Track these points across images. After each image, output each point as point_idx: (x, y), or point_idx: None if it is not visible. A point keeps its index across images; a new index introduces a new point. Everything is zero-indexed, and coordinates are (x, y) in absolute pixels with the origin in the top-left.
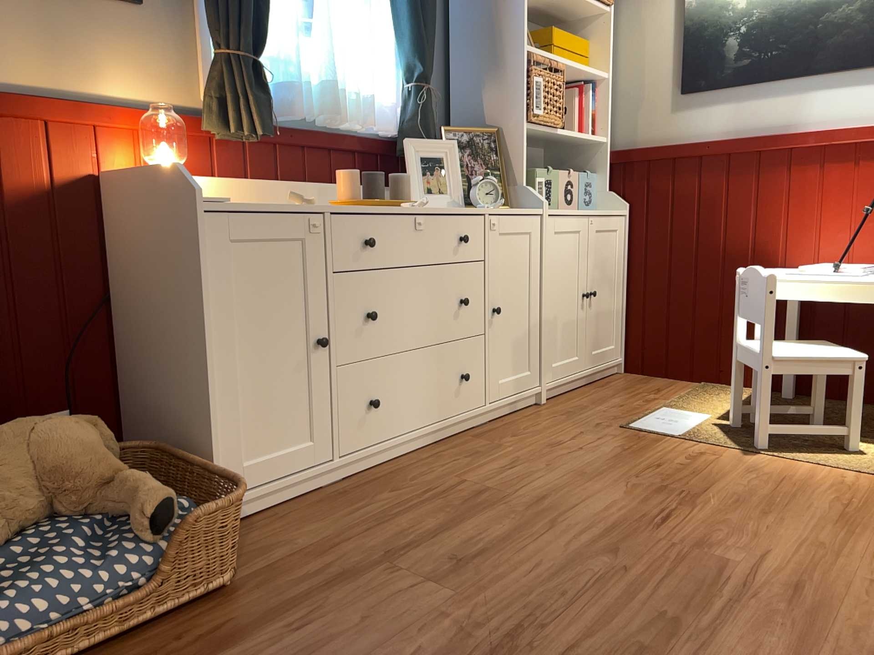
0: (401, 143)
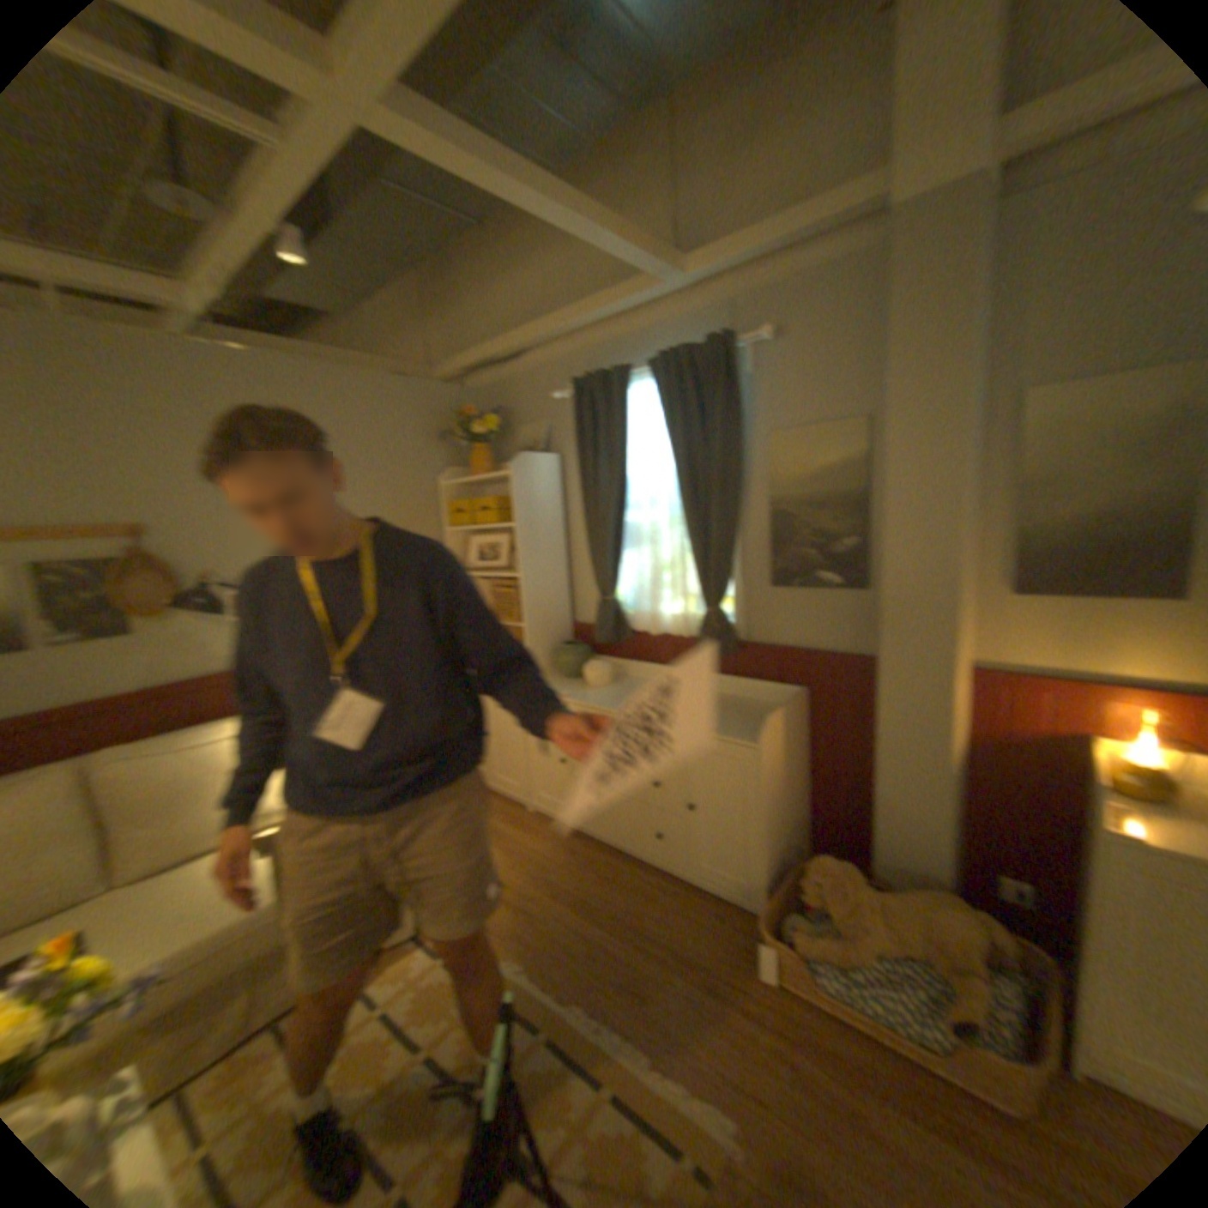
0: None
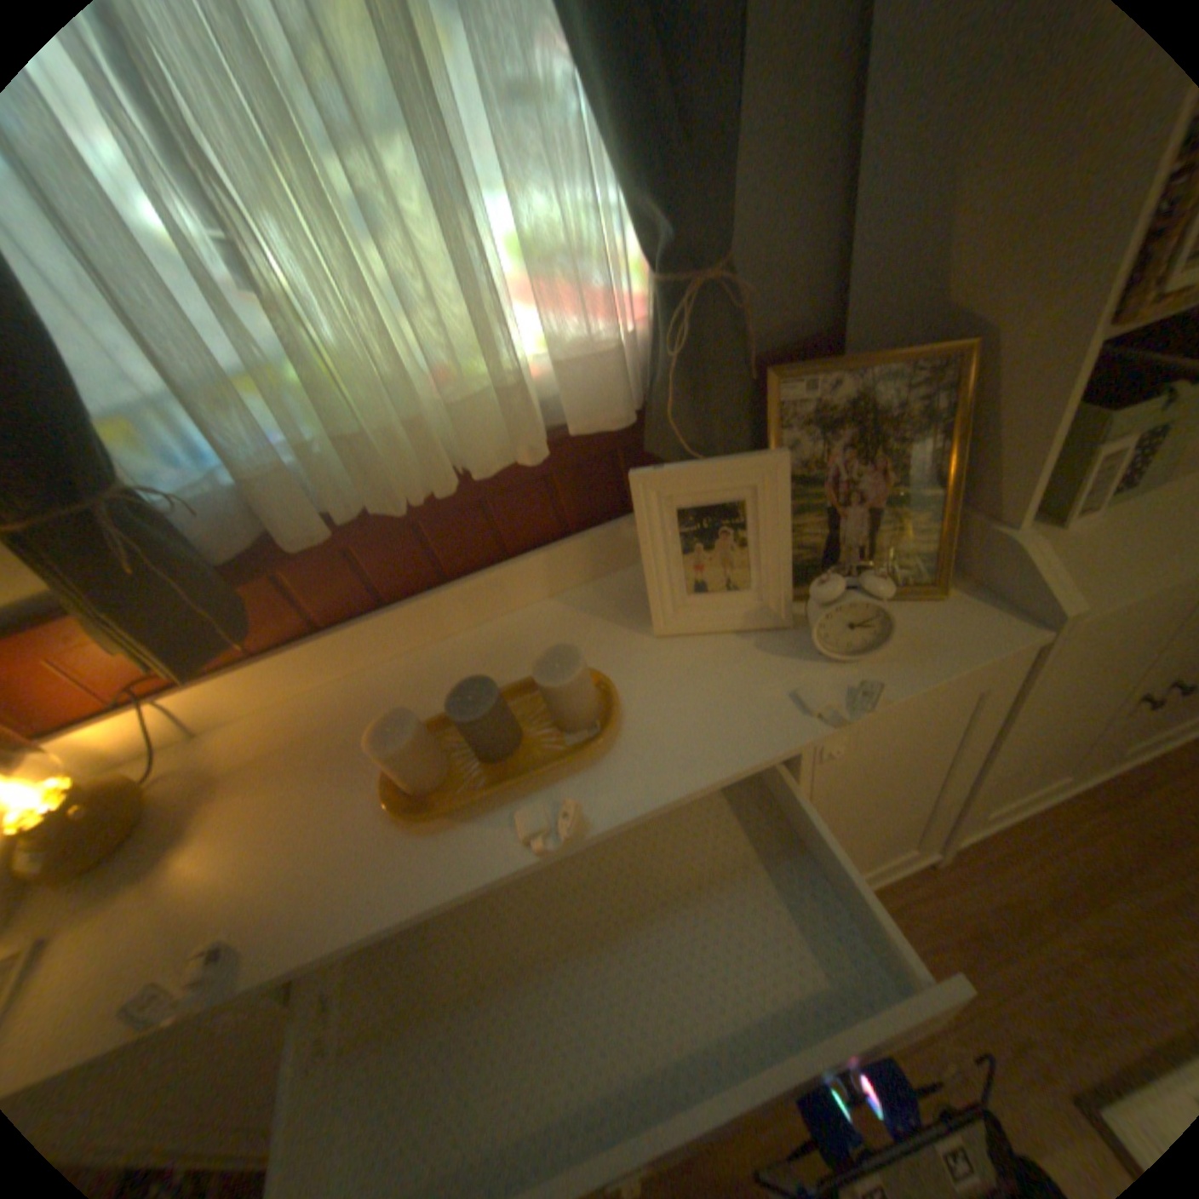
0: (653, 432)
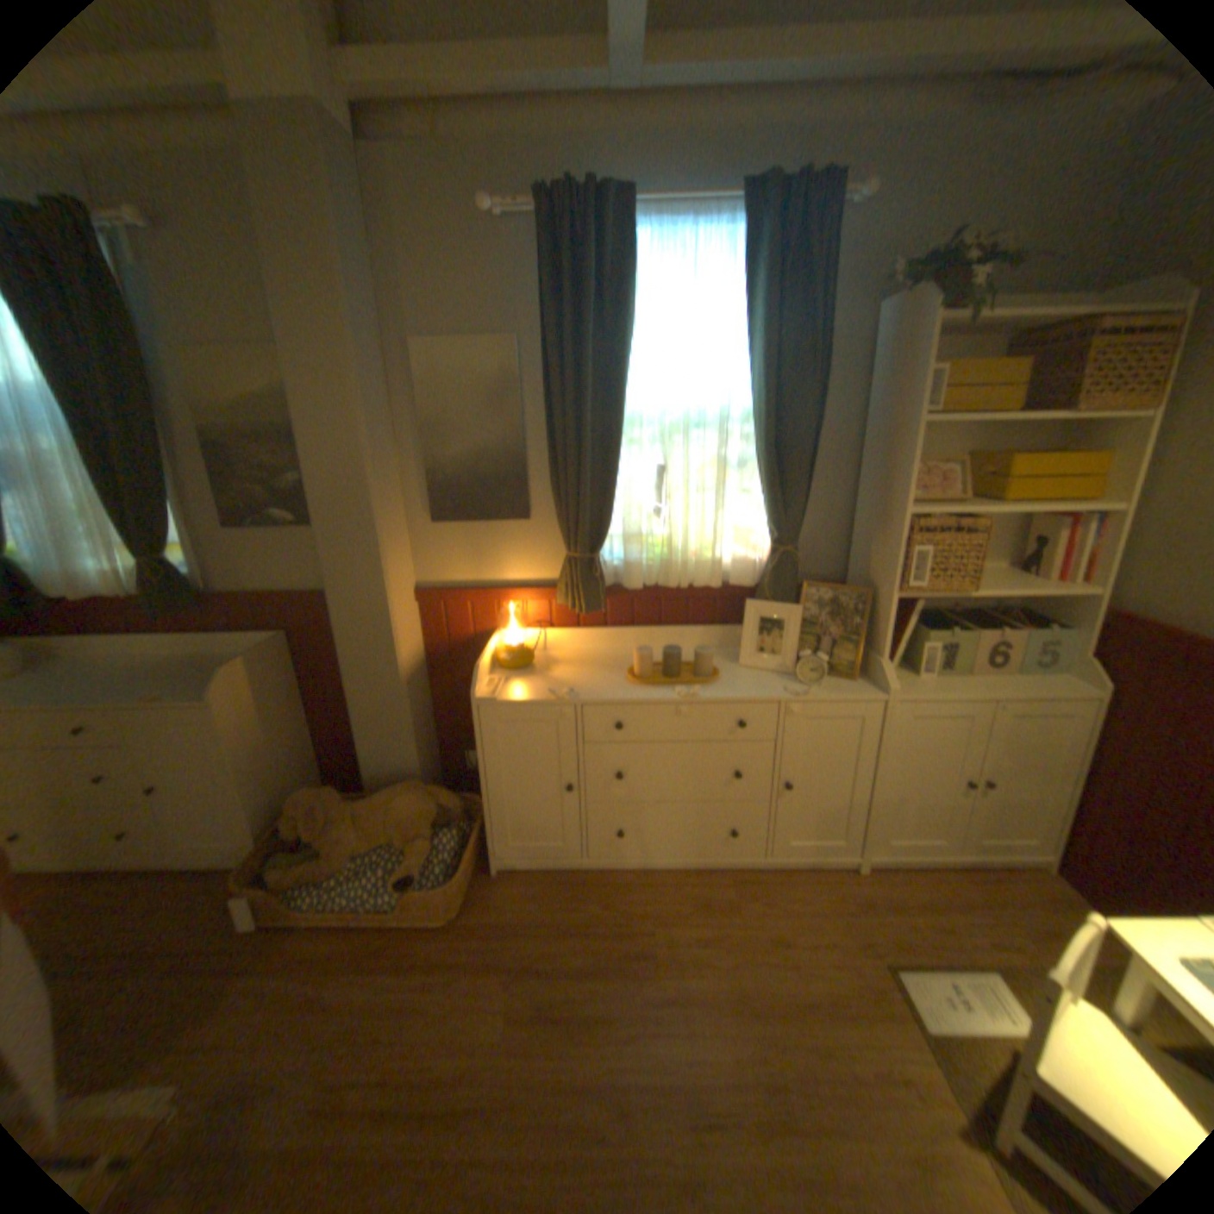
0: (758, 594)
